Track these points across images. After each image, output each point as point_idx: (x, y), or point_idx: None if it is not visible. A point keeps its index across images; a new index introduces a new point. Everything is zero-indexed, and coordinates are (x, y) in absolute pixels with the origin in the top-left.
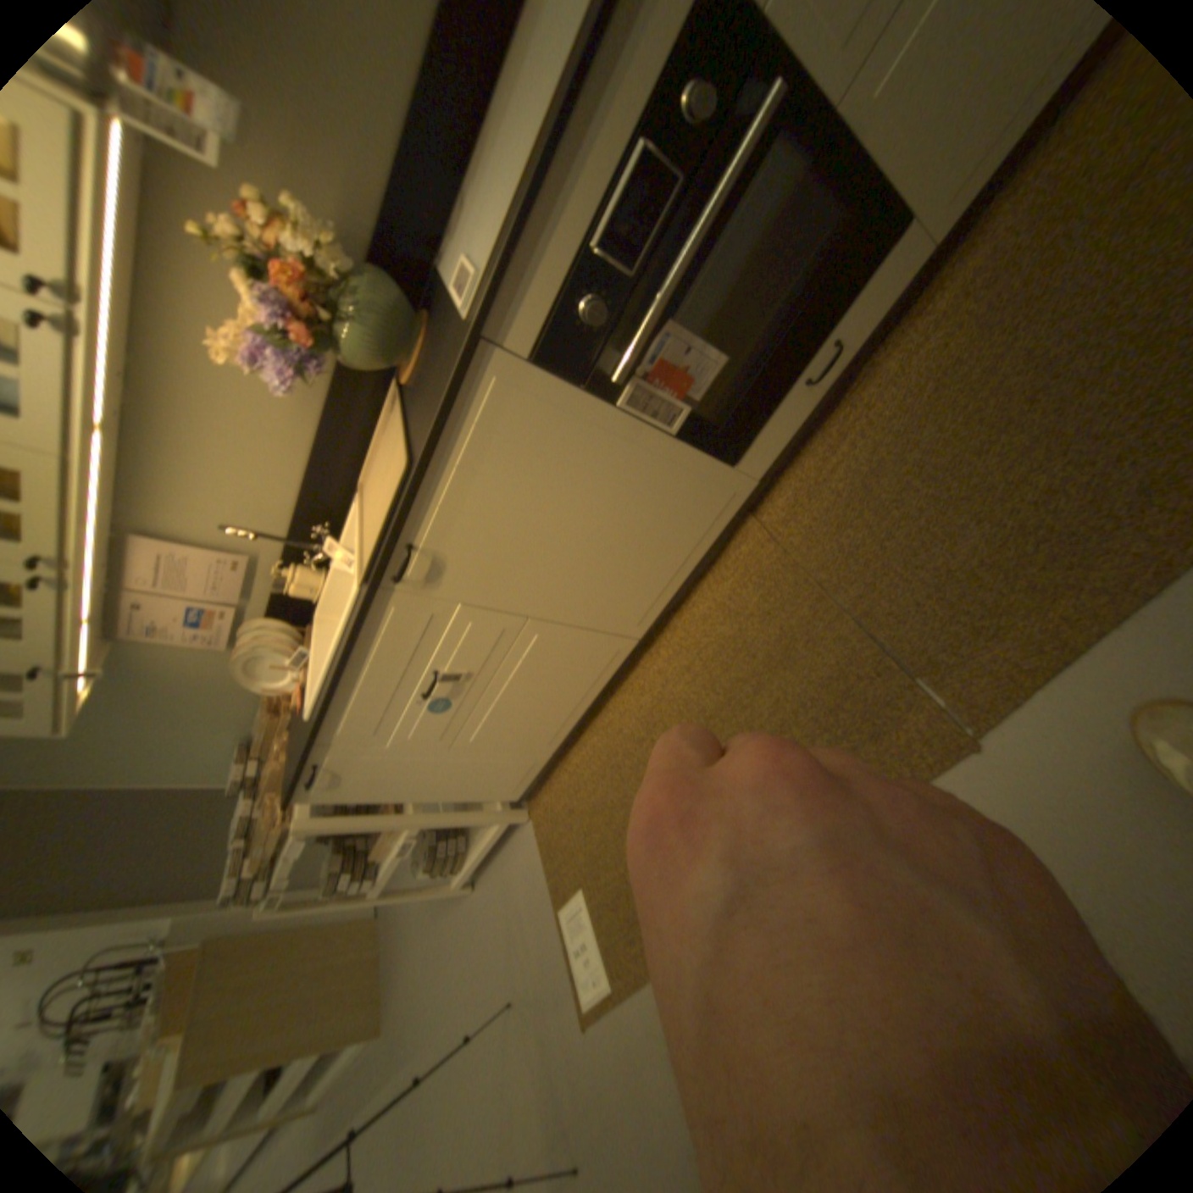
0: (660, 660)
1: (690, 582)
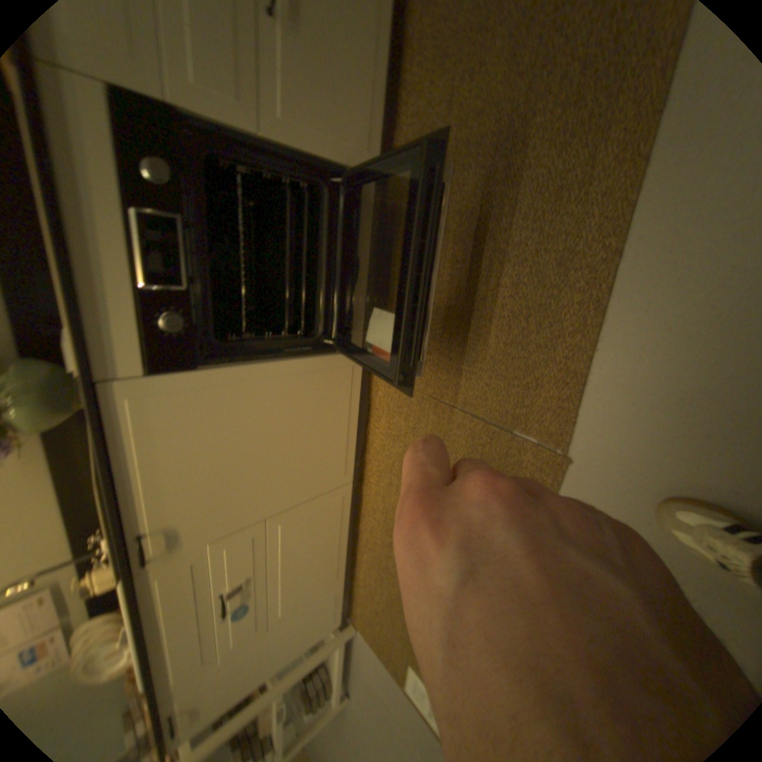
0: (374, 485)
1: (365, 427)
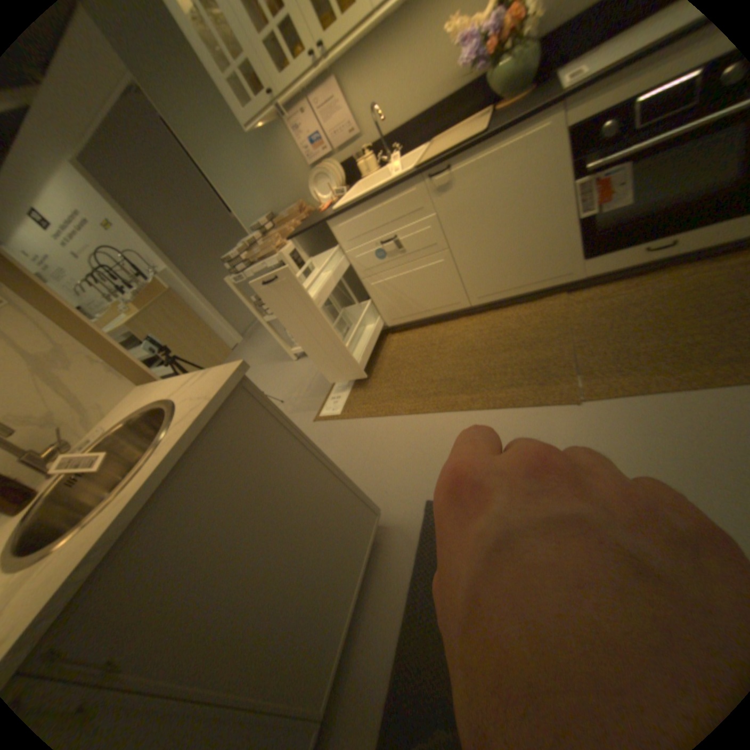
0: (469, 322)
1: (511, 303)
